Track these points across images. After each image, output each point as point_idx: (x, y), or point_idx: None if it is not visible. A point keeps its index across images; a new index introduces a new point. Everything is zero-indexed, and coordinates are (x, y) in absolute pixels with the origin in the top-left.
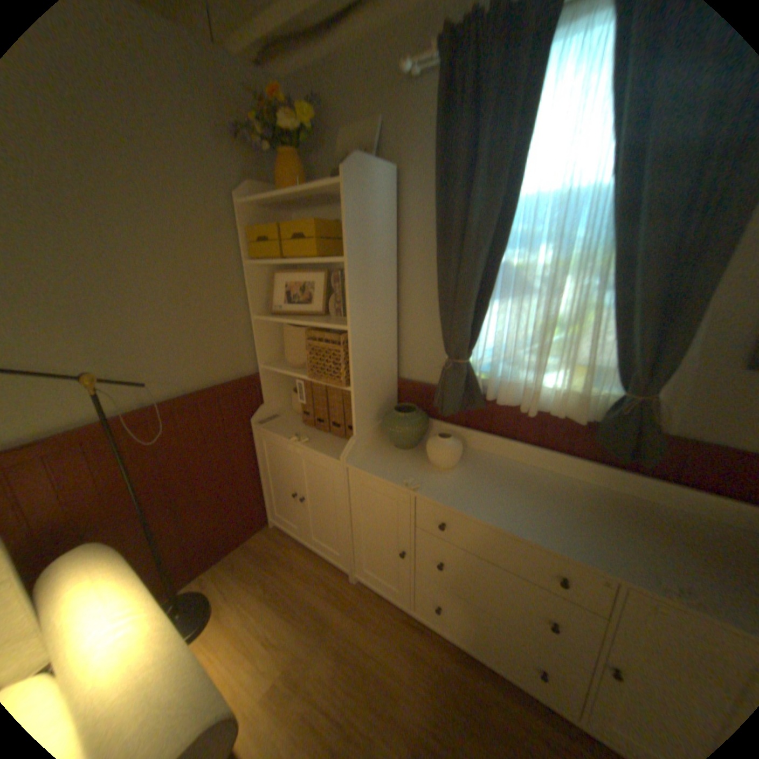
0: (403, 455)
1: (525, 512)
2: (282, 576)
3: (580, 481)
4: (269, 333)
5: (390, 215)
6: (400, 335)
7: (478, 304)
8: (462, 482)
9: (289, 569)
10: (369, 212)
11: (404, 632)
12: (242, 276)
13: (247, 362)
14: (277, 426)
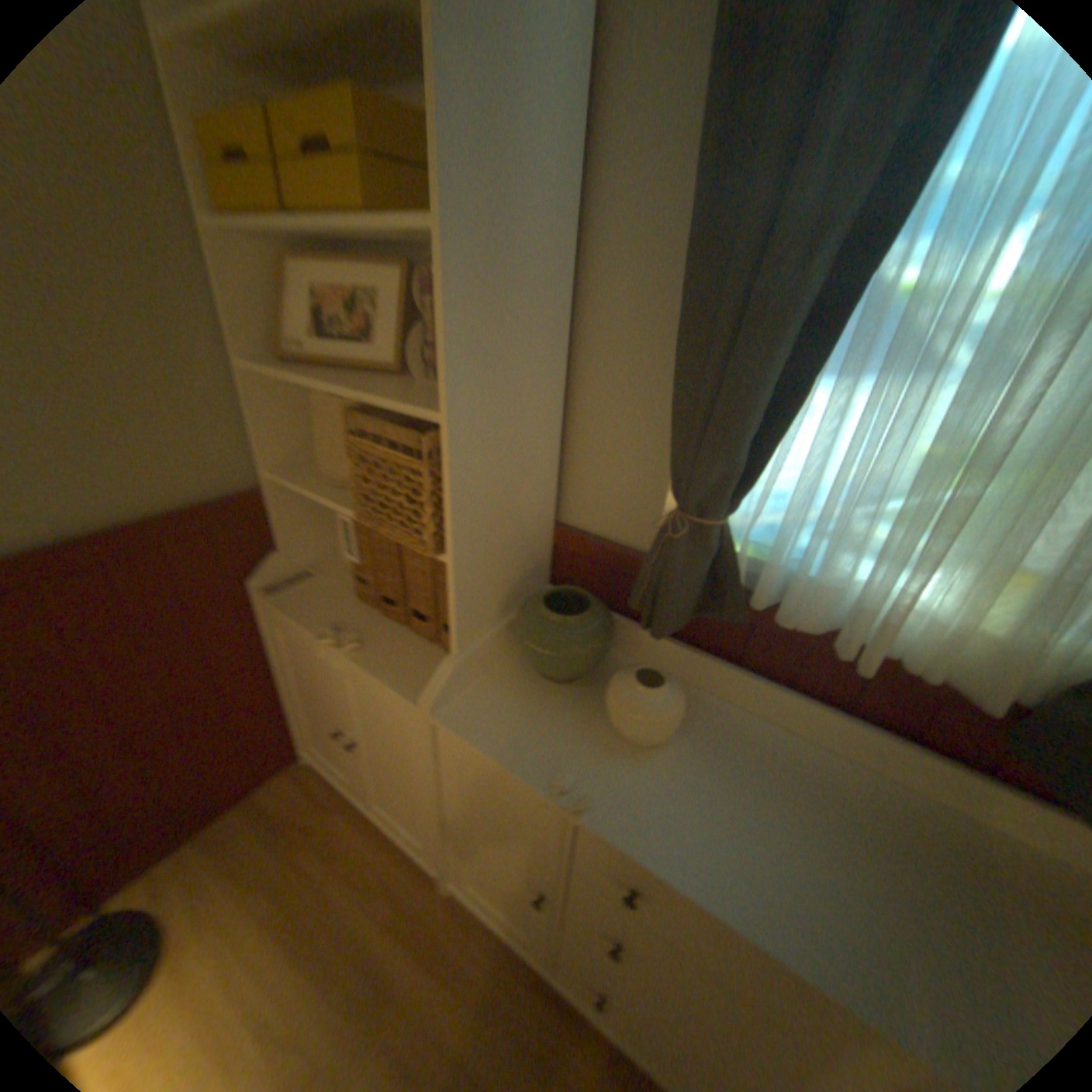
0: (555, 700)
1: (830, 903)
2: (310, 874)
3: (930, 800)
4: (279, 401)
5: (573, 110)
6: (568, 434)
7: (786, 386)
8: (681, 791)
9: (325, 858)
10: (516, 76)
11: (529, 1012)
12: (200, 255)
13: (230, 462)
14: (300, 600)
